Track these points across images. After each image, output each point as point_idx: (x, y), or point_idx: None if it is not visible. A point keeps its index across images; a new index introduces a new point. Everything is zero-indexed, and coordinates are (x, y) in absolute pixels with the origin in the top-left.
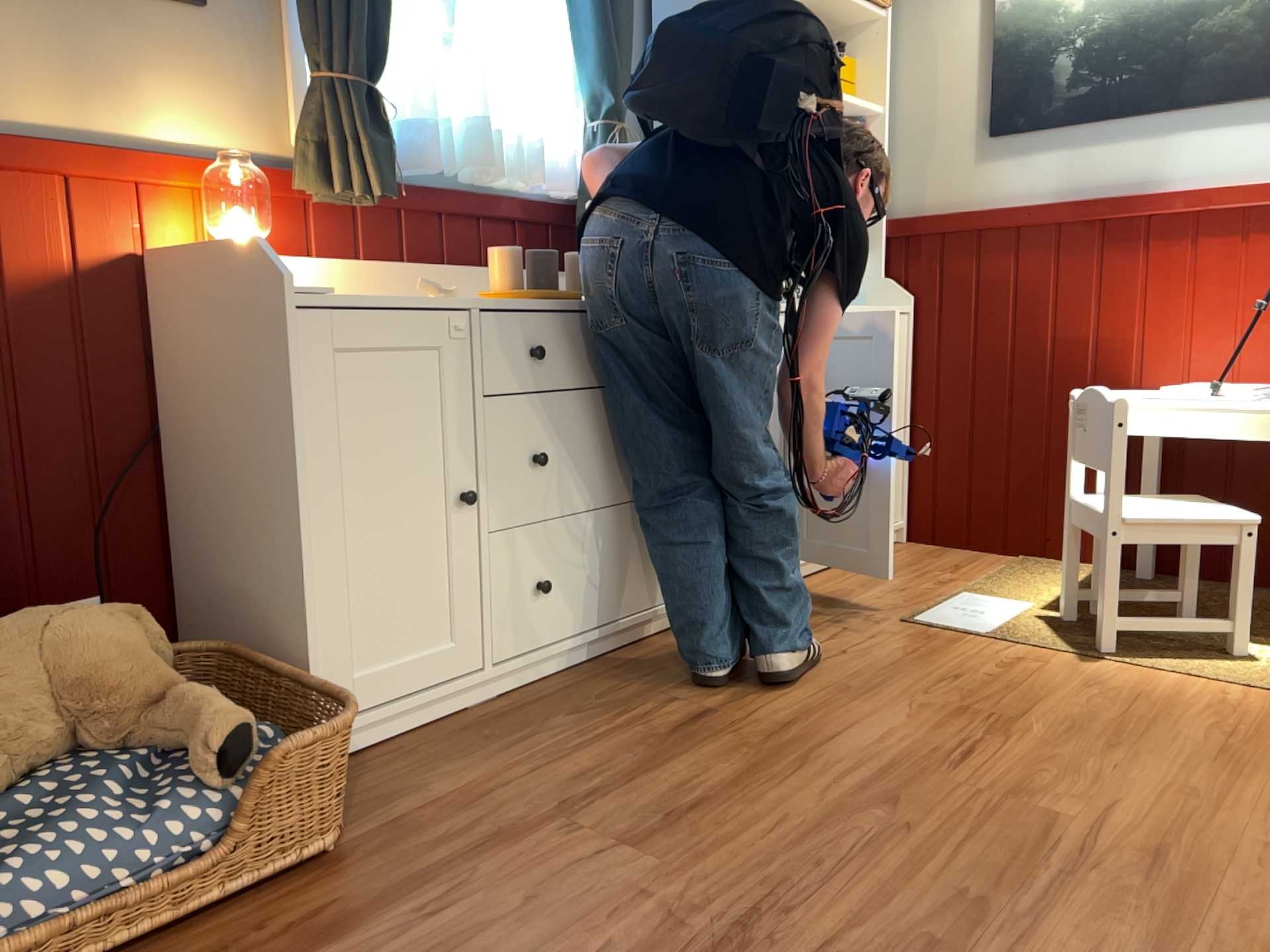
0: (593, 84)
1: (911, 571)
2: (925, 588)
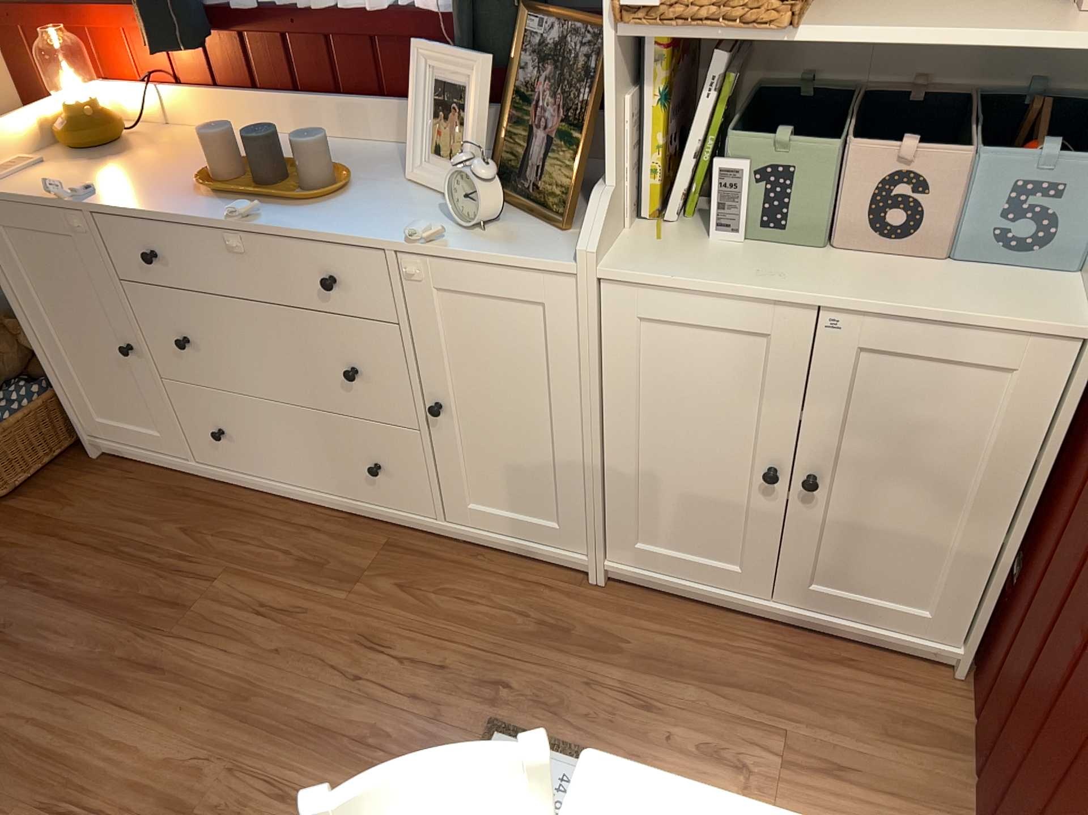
0: None
1: (759, 700)
2: (667, 727)
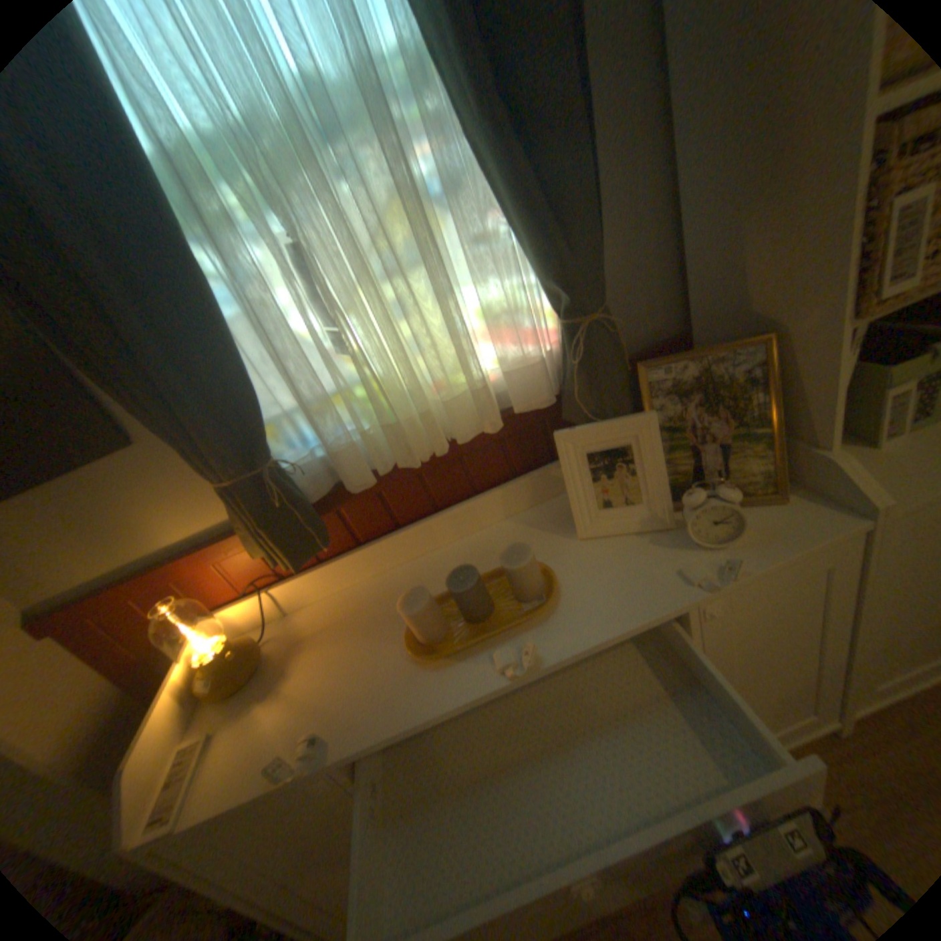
0: (542, 273)
1: None
2: None
